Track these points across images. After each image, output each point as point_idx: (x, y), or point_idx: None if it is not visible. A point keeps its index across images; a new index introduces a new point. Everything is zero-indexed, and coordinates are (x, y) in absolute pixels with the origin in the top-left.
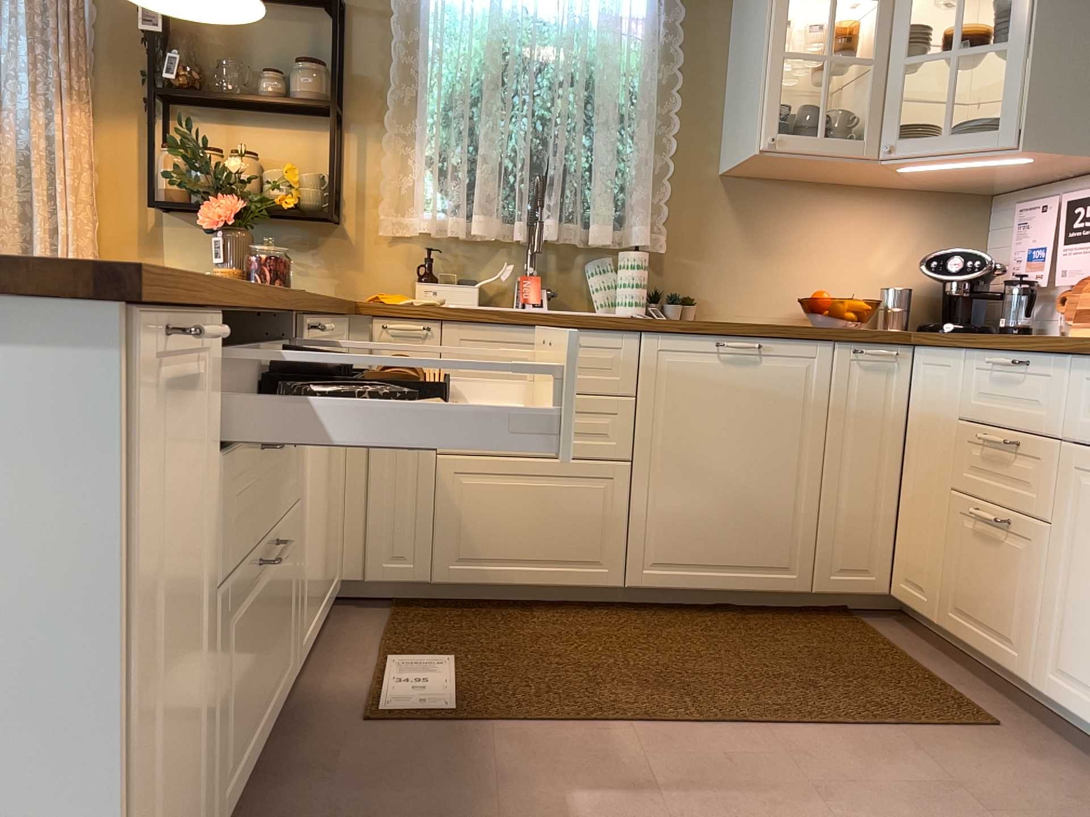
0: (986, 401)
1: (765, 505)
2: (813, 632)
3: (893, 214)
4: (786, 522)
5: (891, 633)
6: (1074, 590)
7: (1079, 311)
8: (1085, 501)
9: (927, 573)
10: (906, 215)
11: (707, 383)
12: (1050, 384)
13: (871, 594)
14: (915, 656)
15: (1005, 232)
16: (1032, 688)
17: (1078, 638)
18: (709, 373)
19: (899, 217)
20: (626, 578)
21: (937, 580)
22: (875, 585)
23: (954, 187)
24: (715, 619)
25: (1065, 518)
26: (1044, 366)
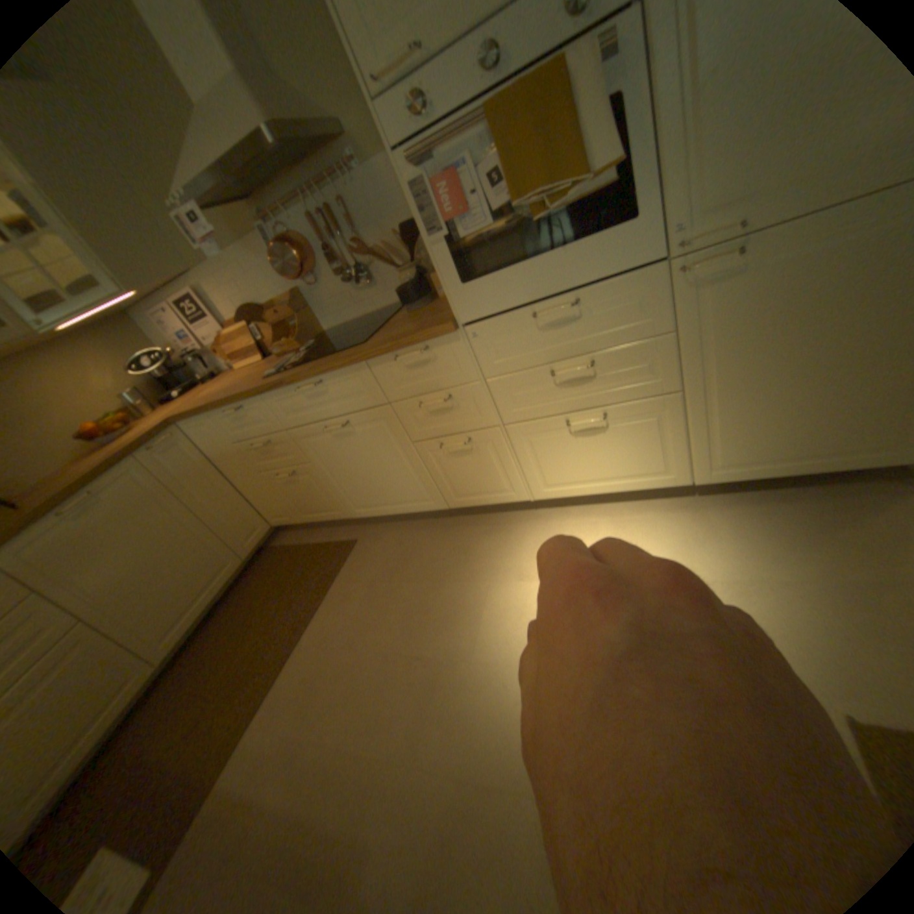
0: (237, 429)
1: (183, 554)
2: (261, 574)
3: (79, 351)
4: (201, 549)
5: (287, 540)
6: (337, 478)
7: (228, 354)
8: (314, 447)
9: (279, 509)
10: (87, 347)
11: (78, 538)
12: (260, 409)
13: (265, 534)
14: (304, 540)
15: (153, 327)
16: (352, 517)
17: (353, 492)
18: (72, 532)
19: (84, 350)
20: (152, 662)
21: (285, 508)
22: (263, 530)
23: (100, 316)
24: (216, 619)
25: (313, 457)
26: (250, 403)
